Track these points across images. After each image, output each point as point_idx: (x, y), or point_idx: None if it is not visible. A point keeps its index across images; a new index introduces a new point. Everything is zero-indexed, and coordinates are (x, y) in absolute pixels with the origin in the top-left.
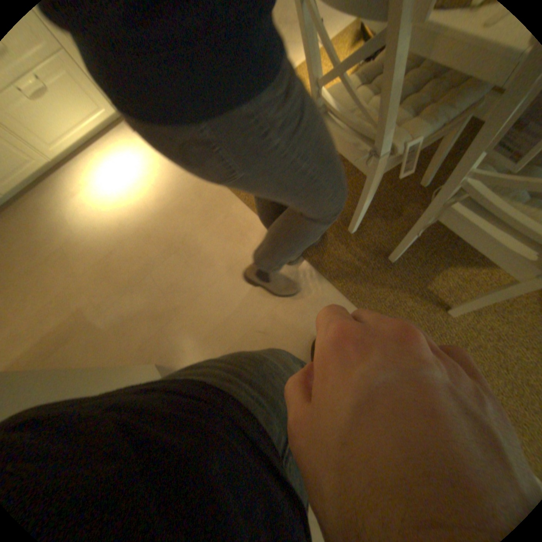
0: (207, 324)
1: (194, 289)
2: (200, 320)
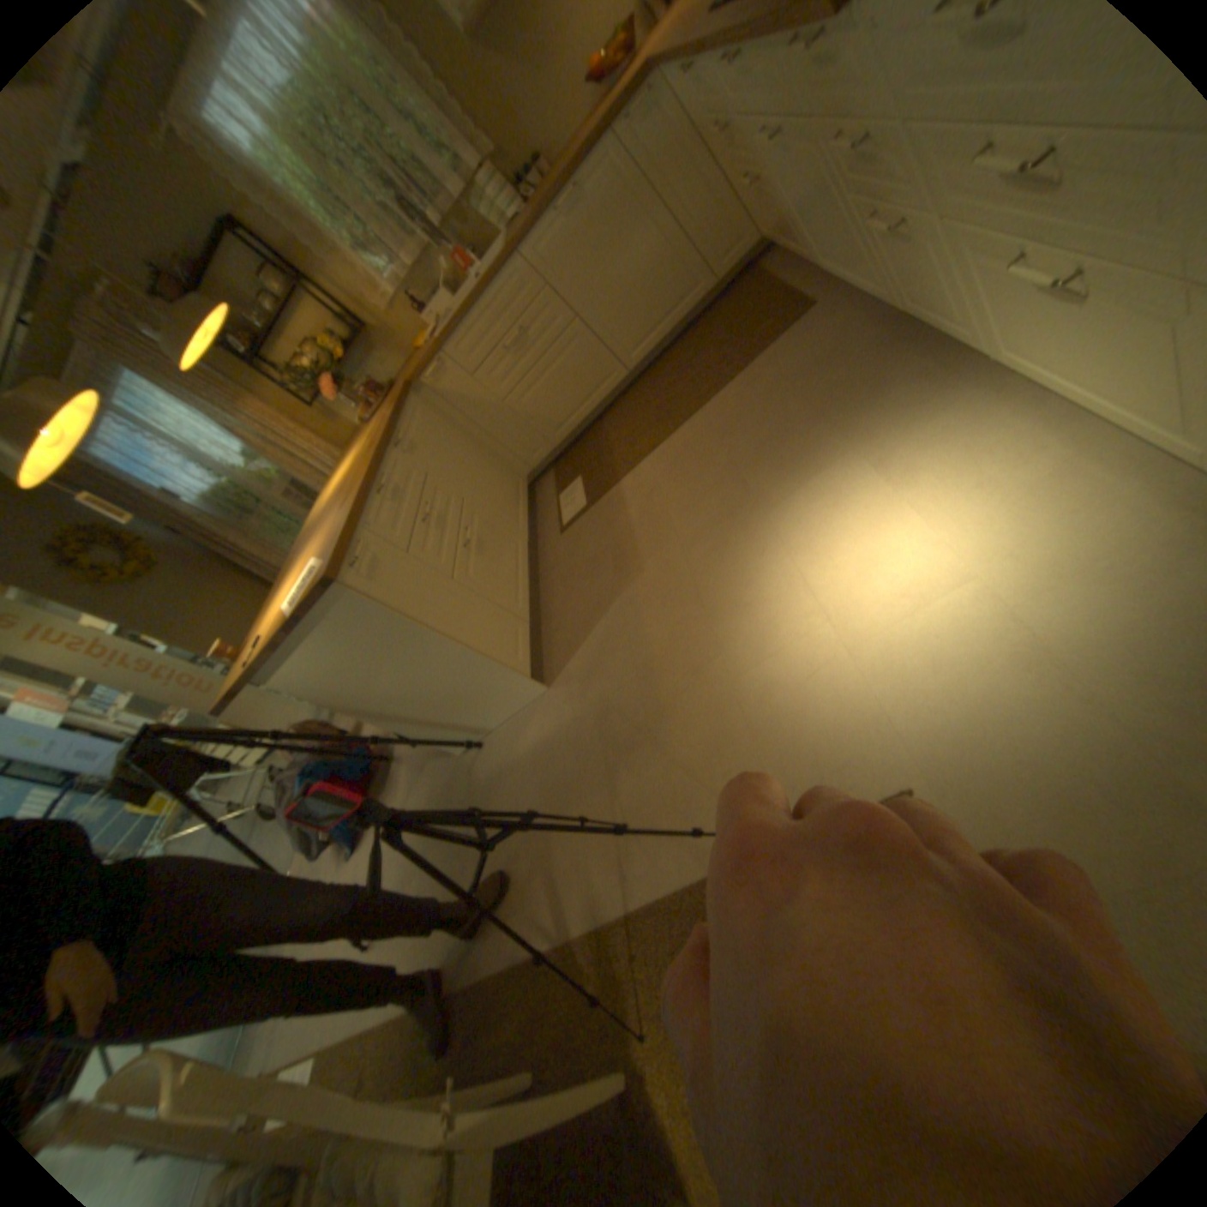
0: (549, 761)
1: (589, 749)
2: (556, 752)
